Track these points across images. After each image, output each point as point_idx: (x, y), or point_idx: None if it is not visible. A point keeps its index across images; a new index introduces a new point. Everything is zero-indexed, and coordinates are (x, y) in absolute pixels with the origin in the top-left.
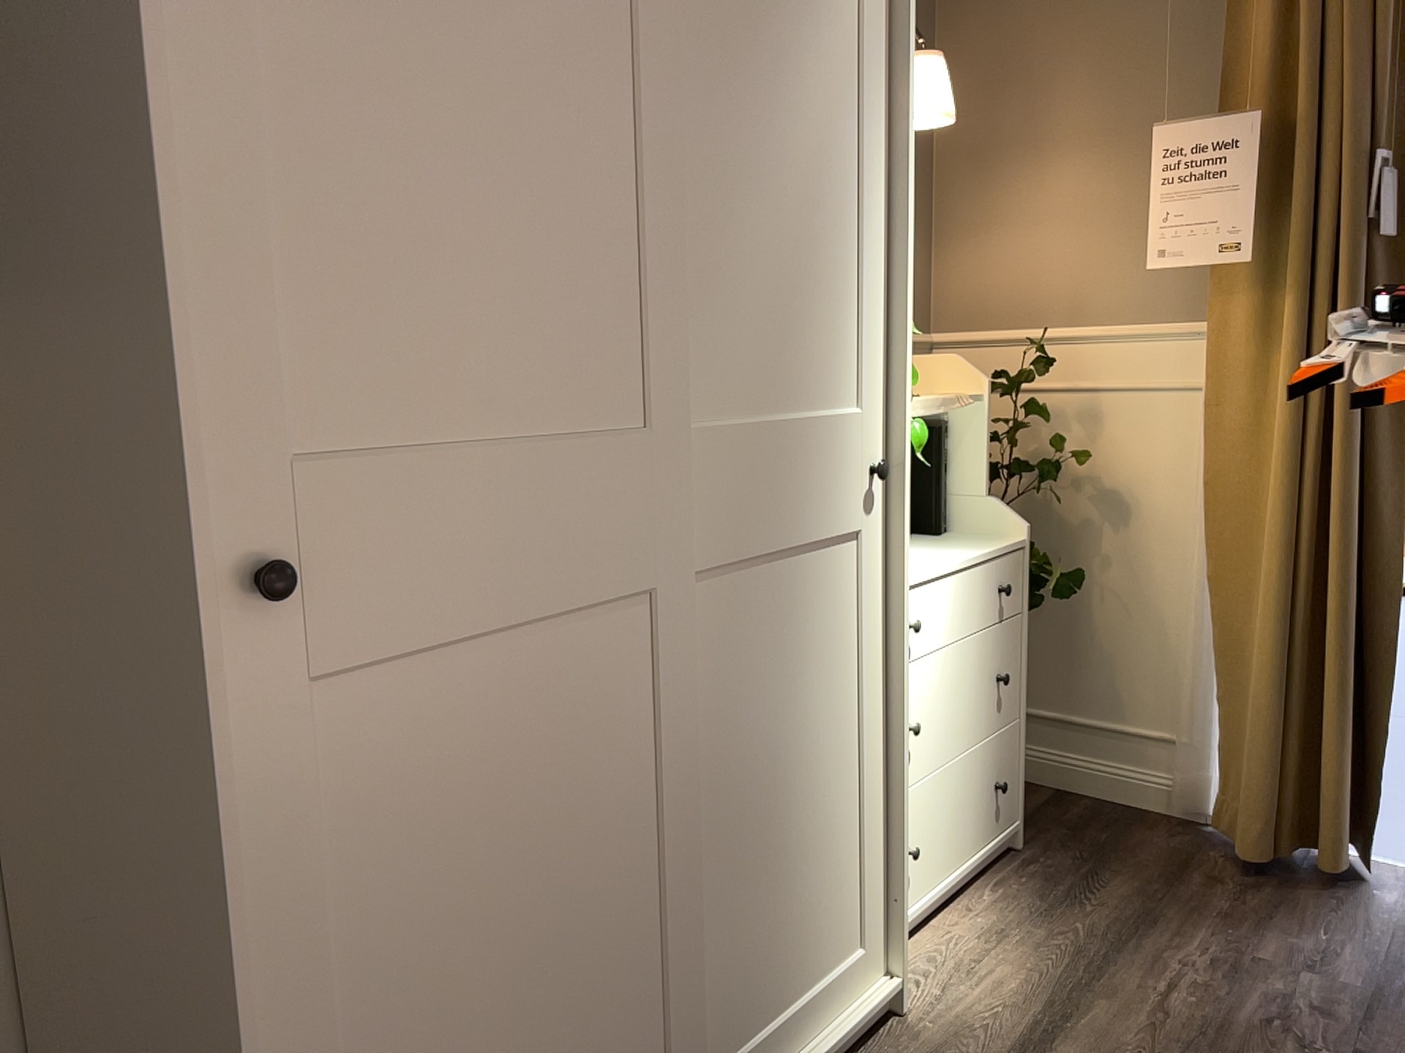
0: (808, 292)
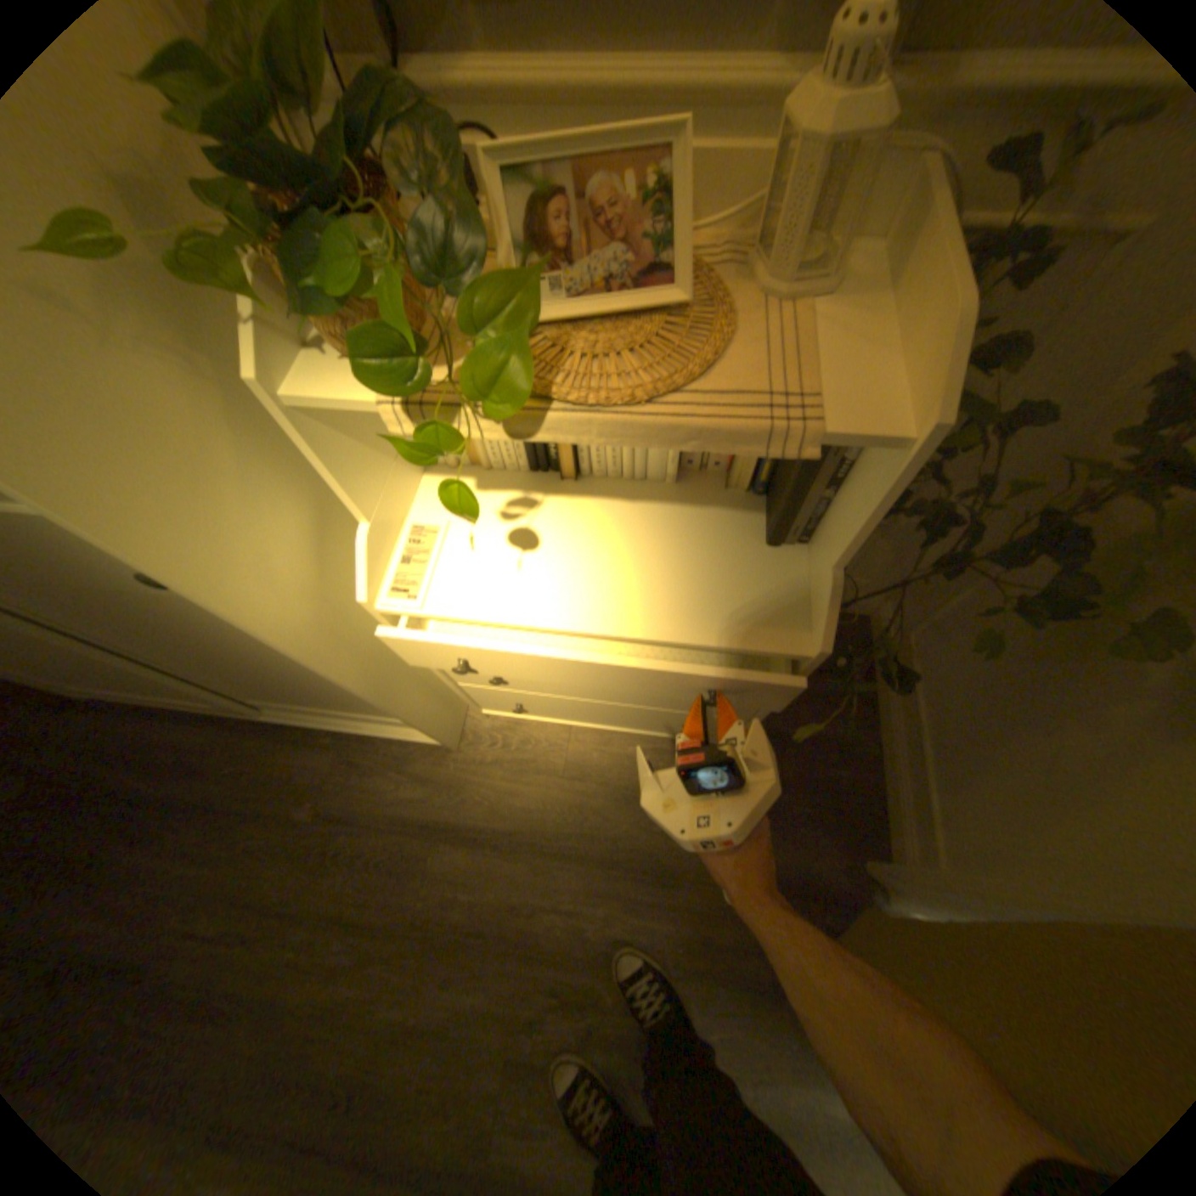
0: None
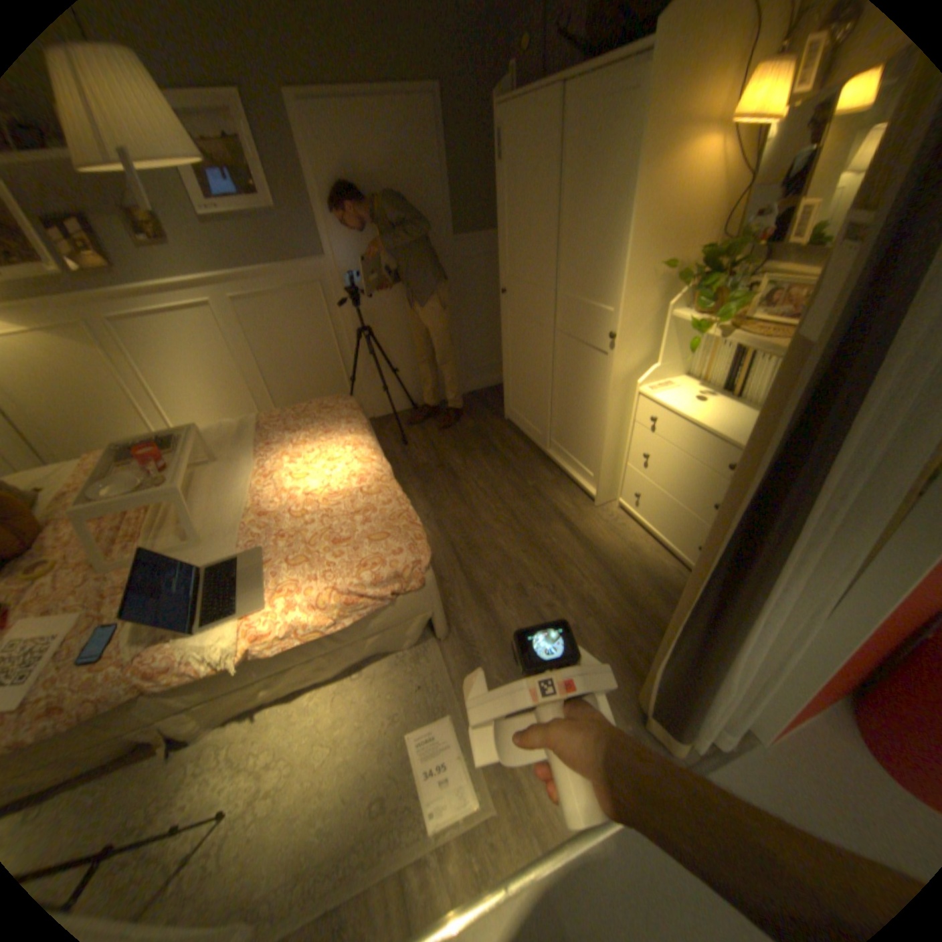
0: (600, 254)
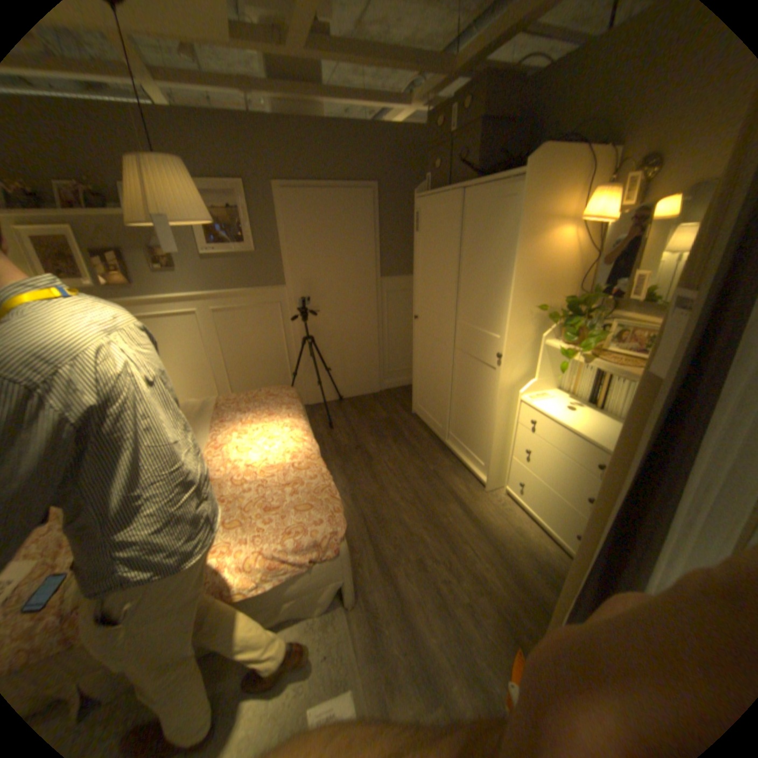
0: (489, 298)
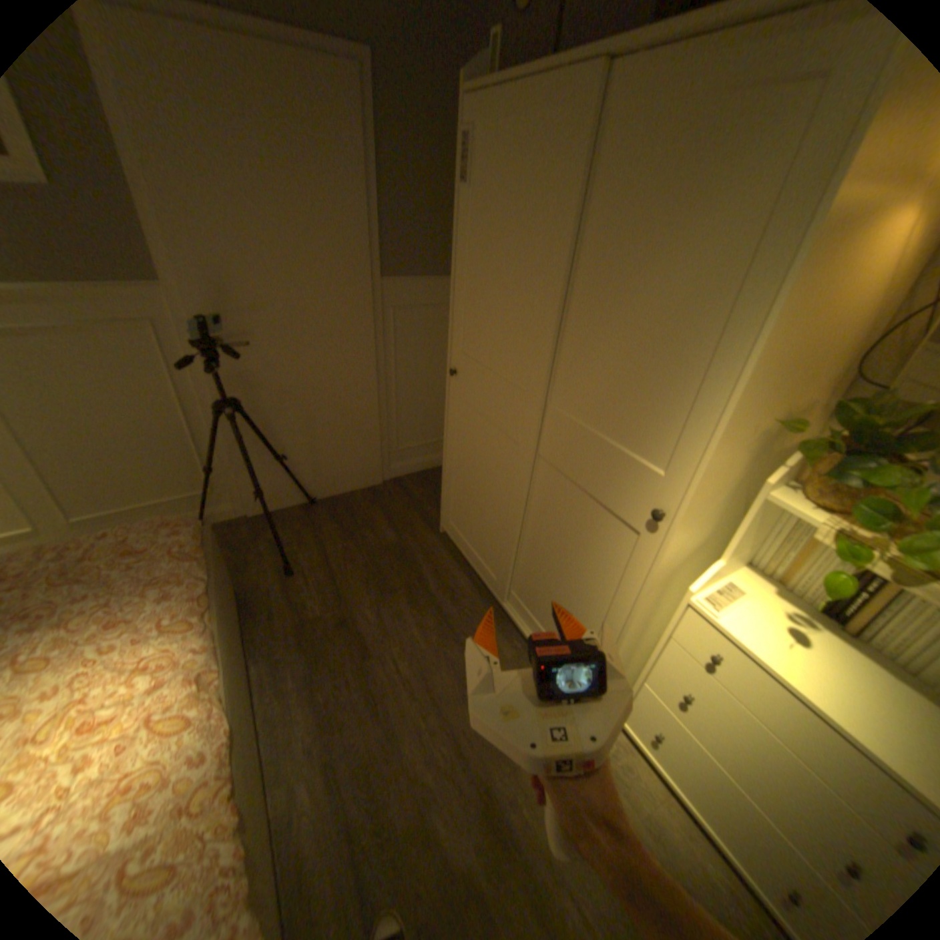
0: (648, 376)
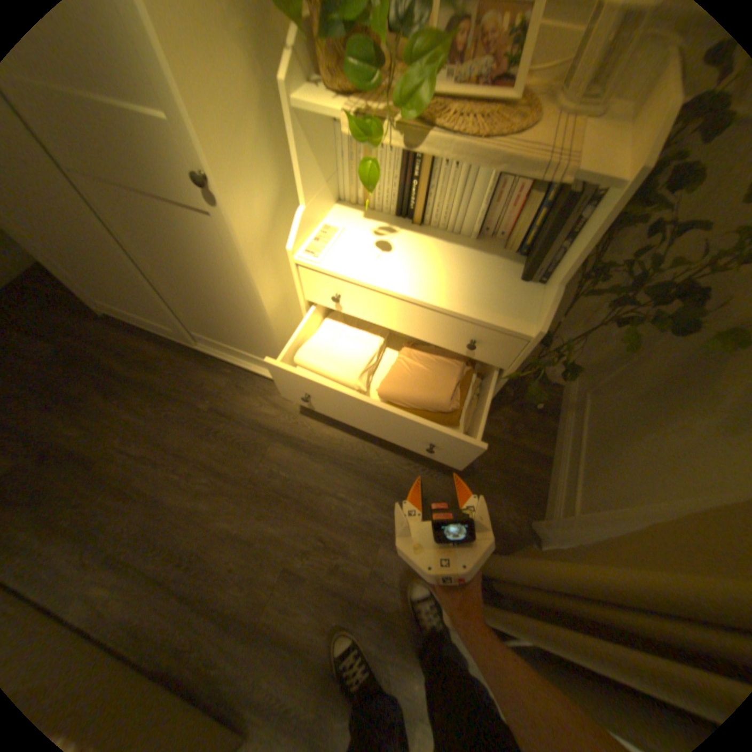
0: None
